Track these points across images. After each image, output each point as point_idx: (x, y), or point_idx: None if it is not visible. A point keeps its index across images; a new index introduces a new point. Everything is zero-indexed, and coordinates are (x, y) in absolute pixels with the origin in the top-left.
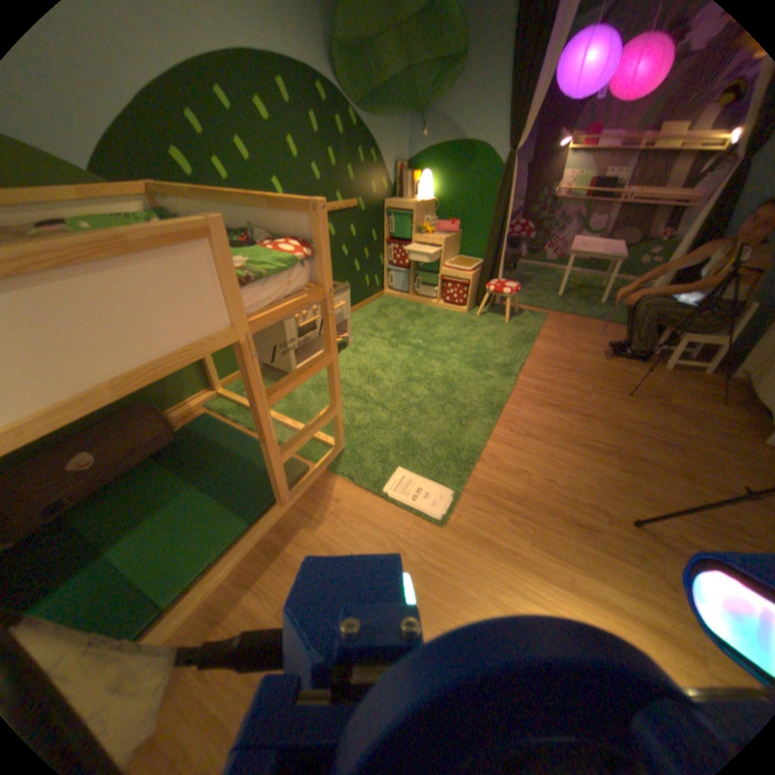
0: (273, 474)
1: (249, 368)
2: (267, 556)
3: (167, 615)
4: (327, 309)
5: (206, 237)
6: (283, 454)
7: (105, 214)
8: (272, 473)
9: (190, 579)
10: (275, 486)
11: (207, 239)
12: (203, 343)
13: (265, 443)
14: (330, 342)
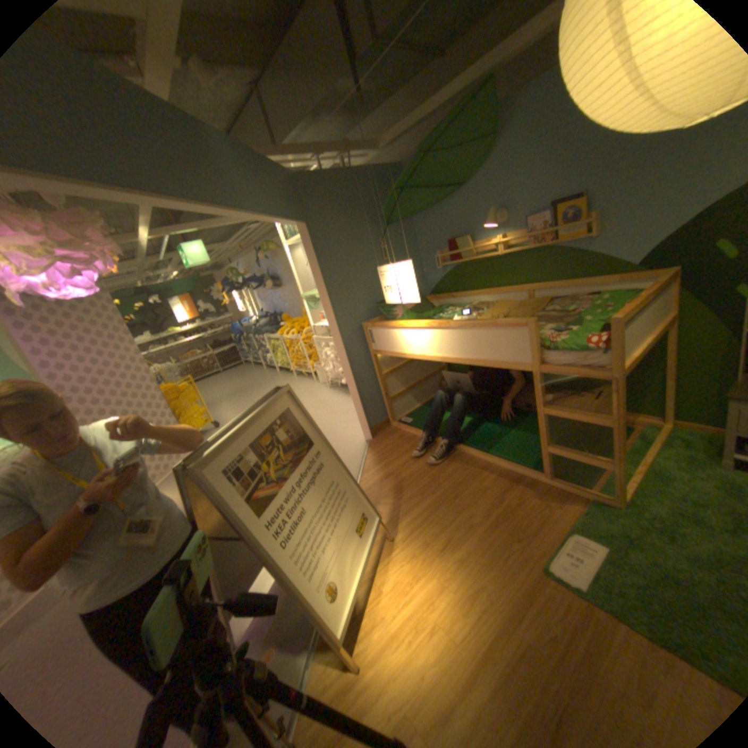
0: (545, 457)
1: (538, 389)
2: (513, 482)
3: (484, 455)
4: (622, 392)
5: (536, 327)
6: (554, 453)
7: (627, 291)
8: (548, 458)
9: (499, 457)
10: (549, 468)
11: (536, 328)
12: (516, 366)
13: (546, 436)
14: (622, 417)
